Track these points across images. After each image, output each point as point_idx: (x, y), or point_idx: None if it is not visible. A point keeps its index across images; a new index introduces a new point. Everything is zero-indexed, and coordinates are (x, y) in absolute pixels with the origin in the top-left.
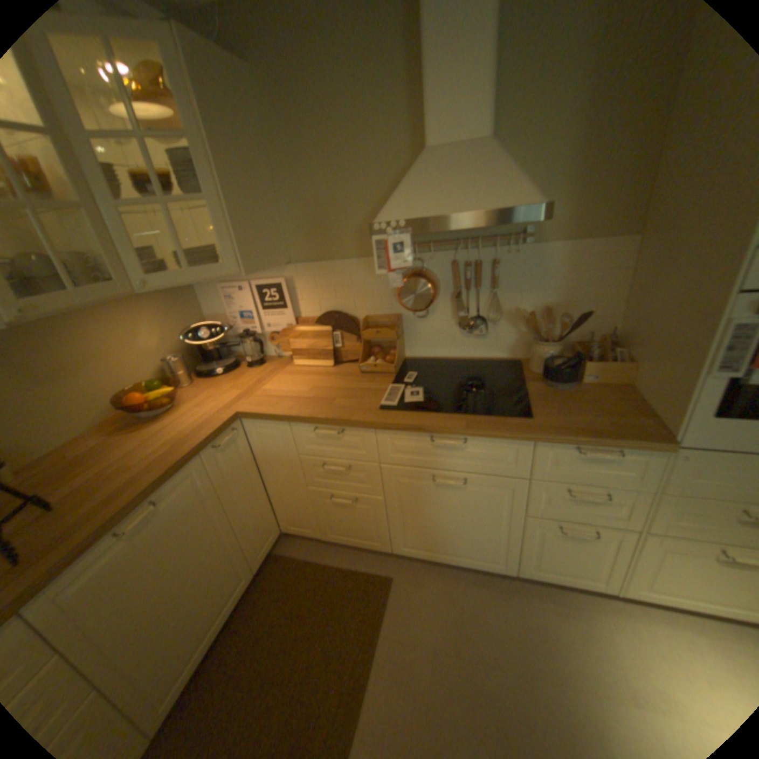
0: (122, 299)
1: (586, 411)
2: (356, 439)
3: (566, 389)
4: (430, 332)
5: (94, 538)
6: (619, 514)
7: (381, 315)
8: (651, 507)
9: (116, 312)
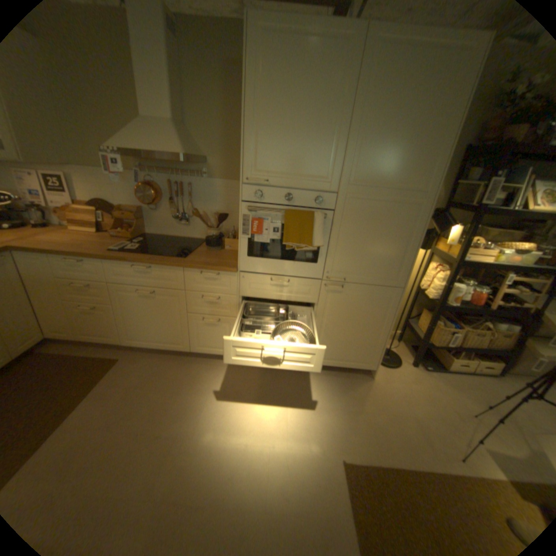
0: None
1: (212, 258)
2: (90, 267)
3: (213, 251)
4: (159, 220)
5: None
6: (225, 308)
7: (129, 206)
8: (237, 303)
9: None
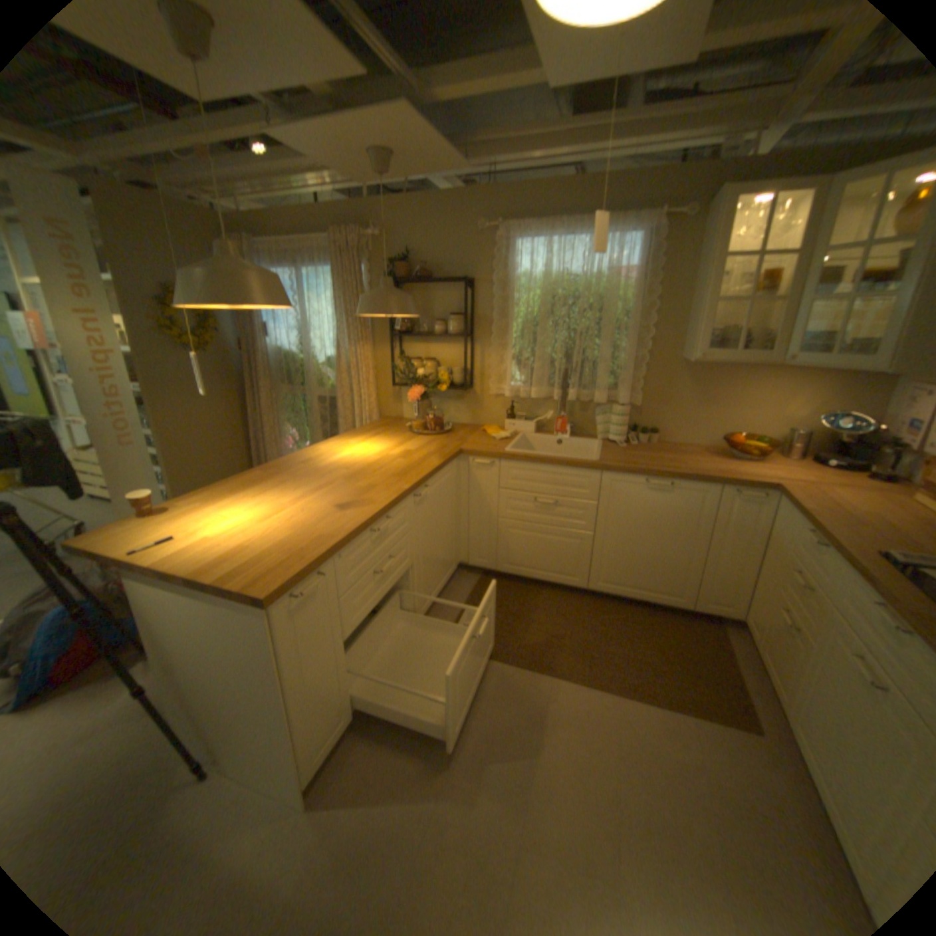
0: (801, 370)
1: None
2: (831, 564)
3: None
4: None
5: (639, 471)
6: None
7: None
8: None
9: (788, 379)
